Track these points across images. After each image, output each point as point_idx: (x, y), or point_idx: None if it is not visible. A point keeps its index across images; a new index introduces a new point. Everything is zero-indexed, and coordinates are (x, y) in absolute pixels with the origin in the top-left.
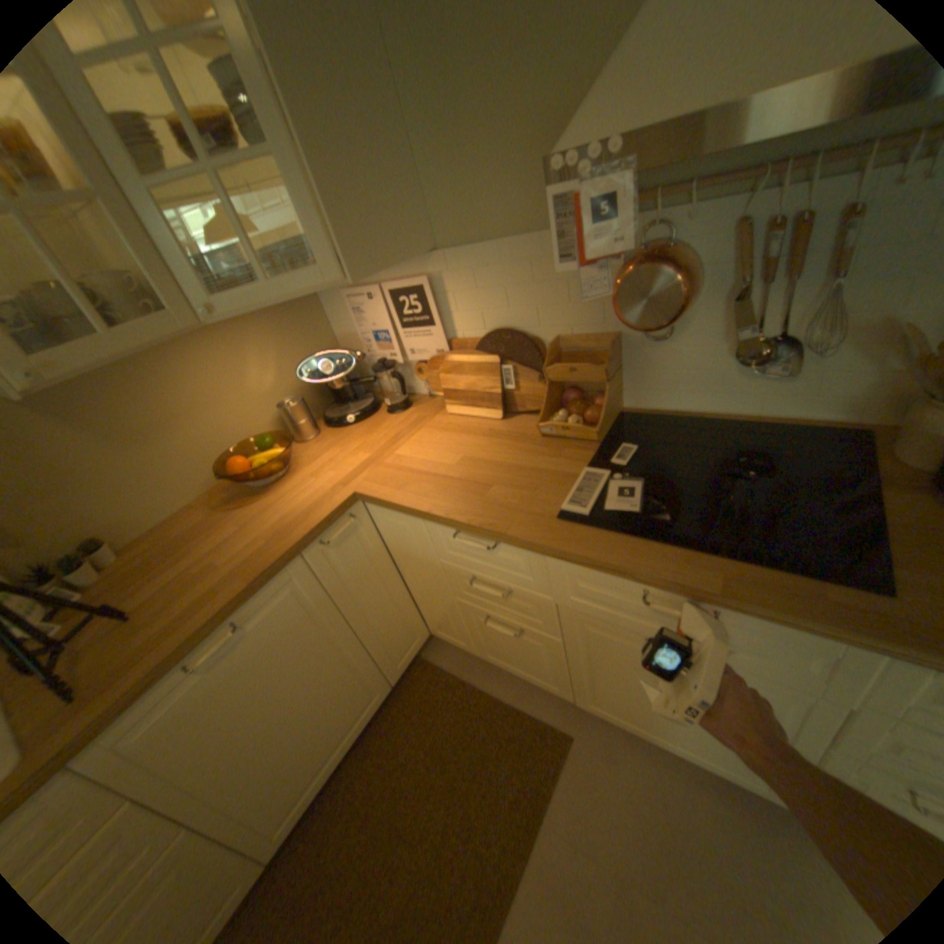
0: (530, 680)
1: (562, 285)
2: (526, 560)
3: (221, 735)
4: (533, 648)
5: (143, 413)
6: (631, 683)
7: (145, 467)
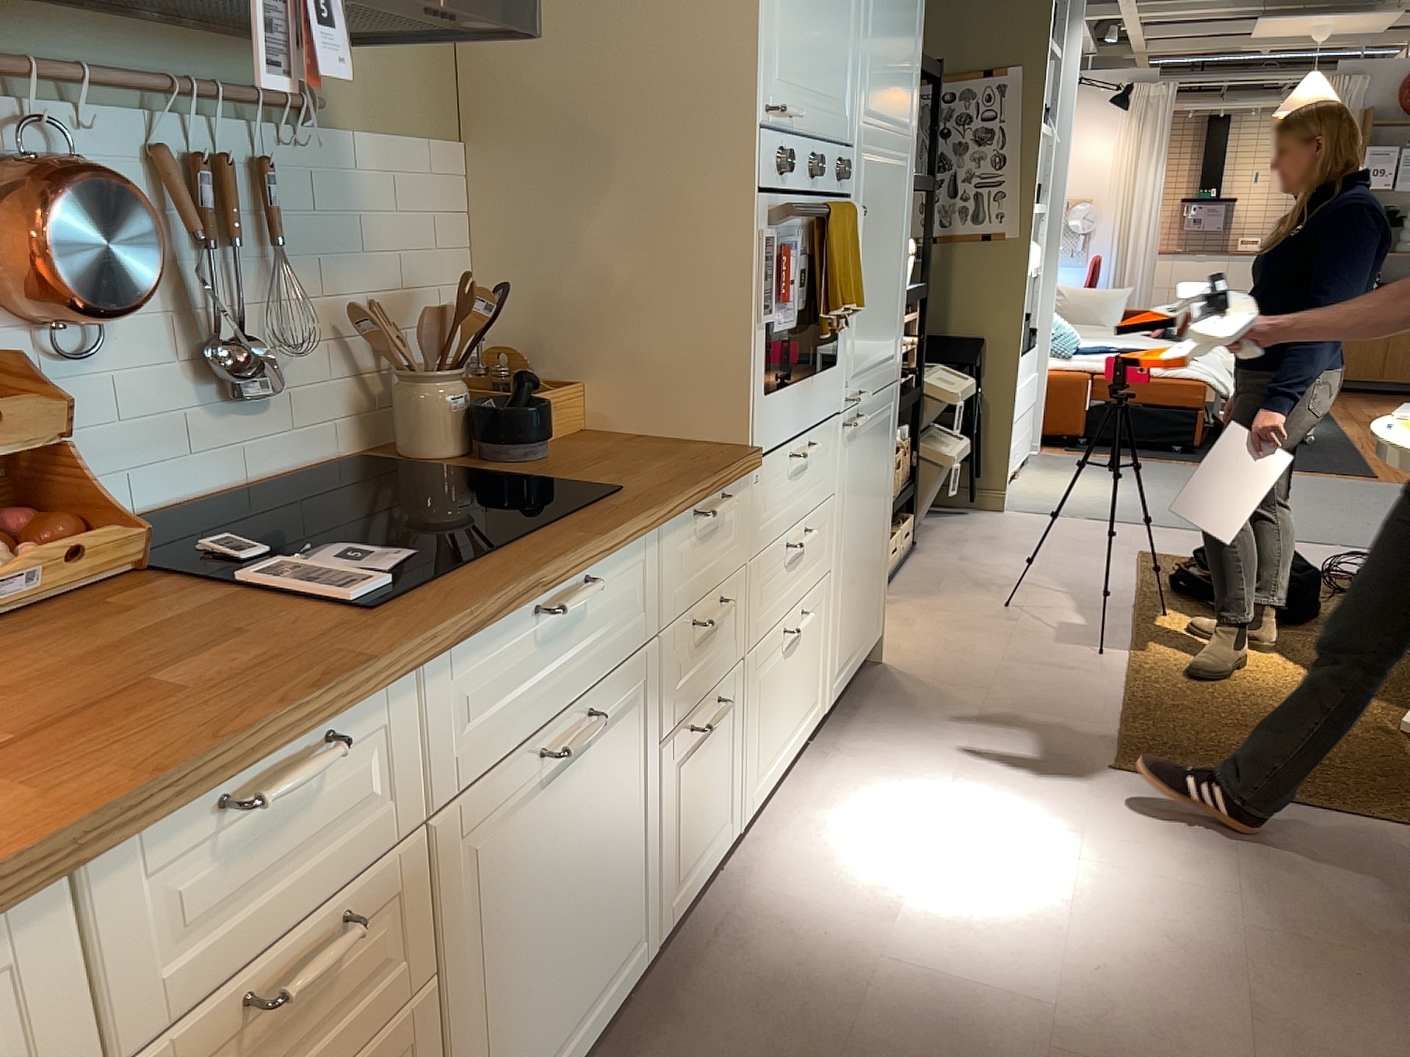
0: None
1: None
2: (374, 747)
3: None
4: None
5: None
6: (525, 931)
7: None
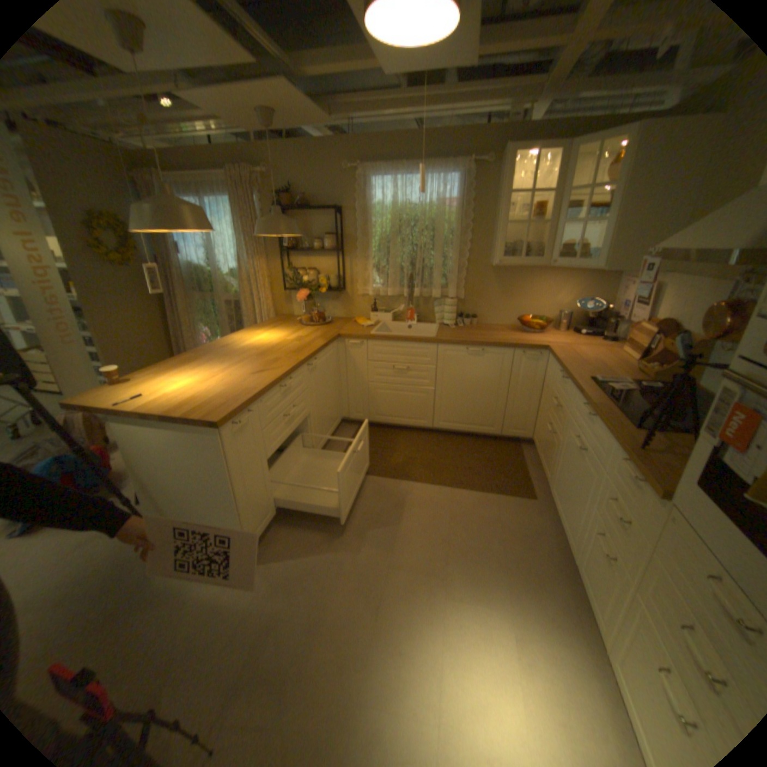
0: (545, 471)
1: (706, 308)
2: (570, 389)
3: (457, 376)
4: (553, 446)
5: (516, 288)
6: (567, 468)
7: (503, 304)
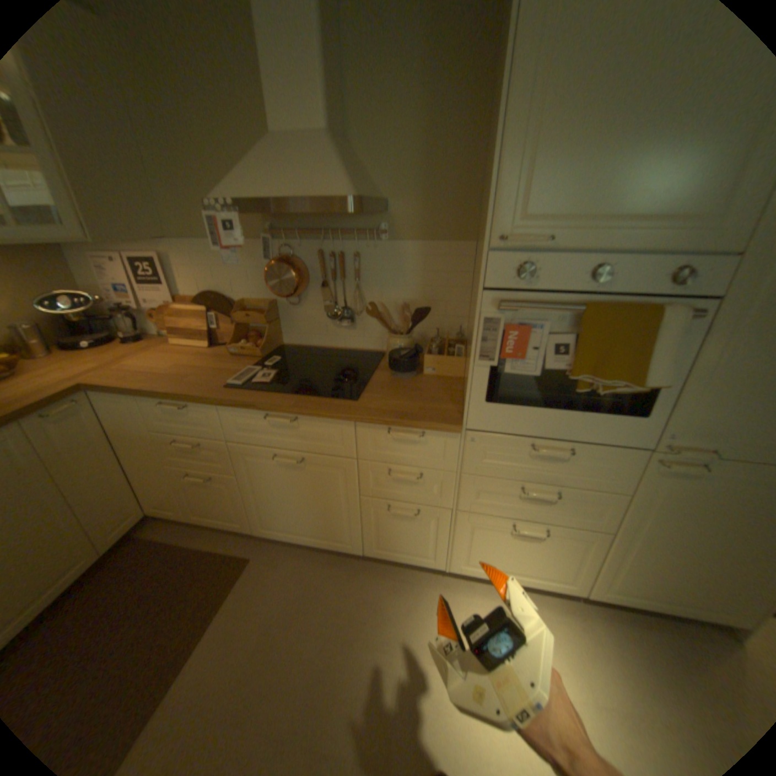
0: (222, 526)
1: (243, 271)
2: (205, 416)
3: None
4: (219, 493)
5: None
6: (275, 495)
7: None
